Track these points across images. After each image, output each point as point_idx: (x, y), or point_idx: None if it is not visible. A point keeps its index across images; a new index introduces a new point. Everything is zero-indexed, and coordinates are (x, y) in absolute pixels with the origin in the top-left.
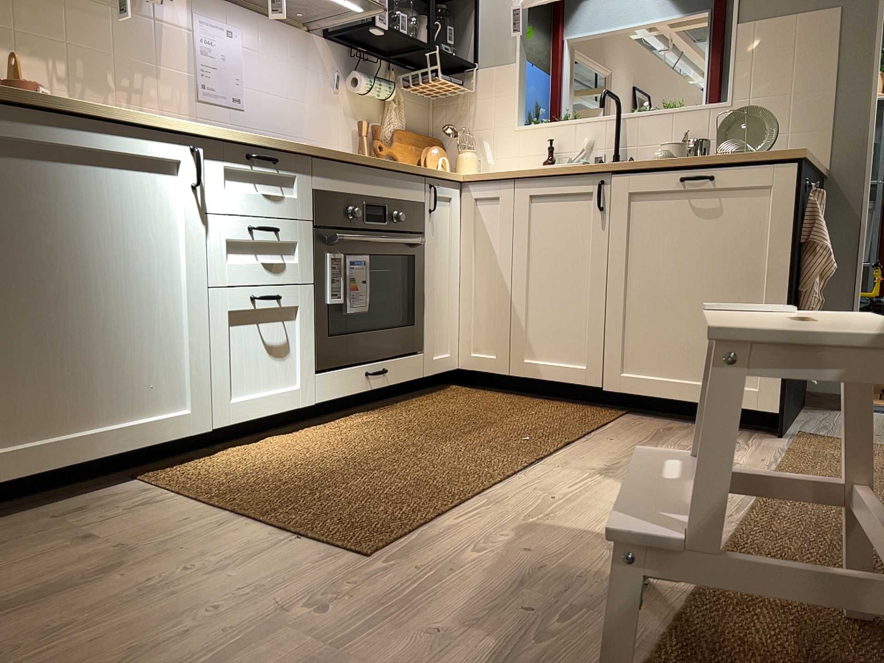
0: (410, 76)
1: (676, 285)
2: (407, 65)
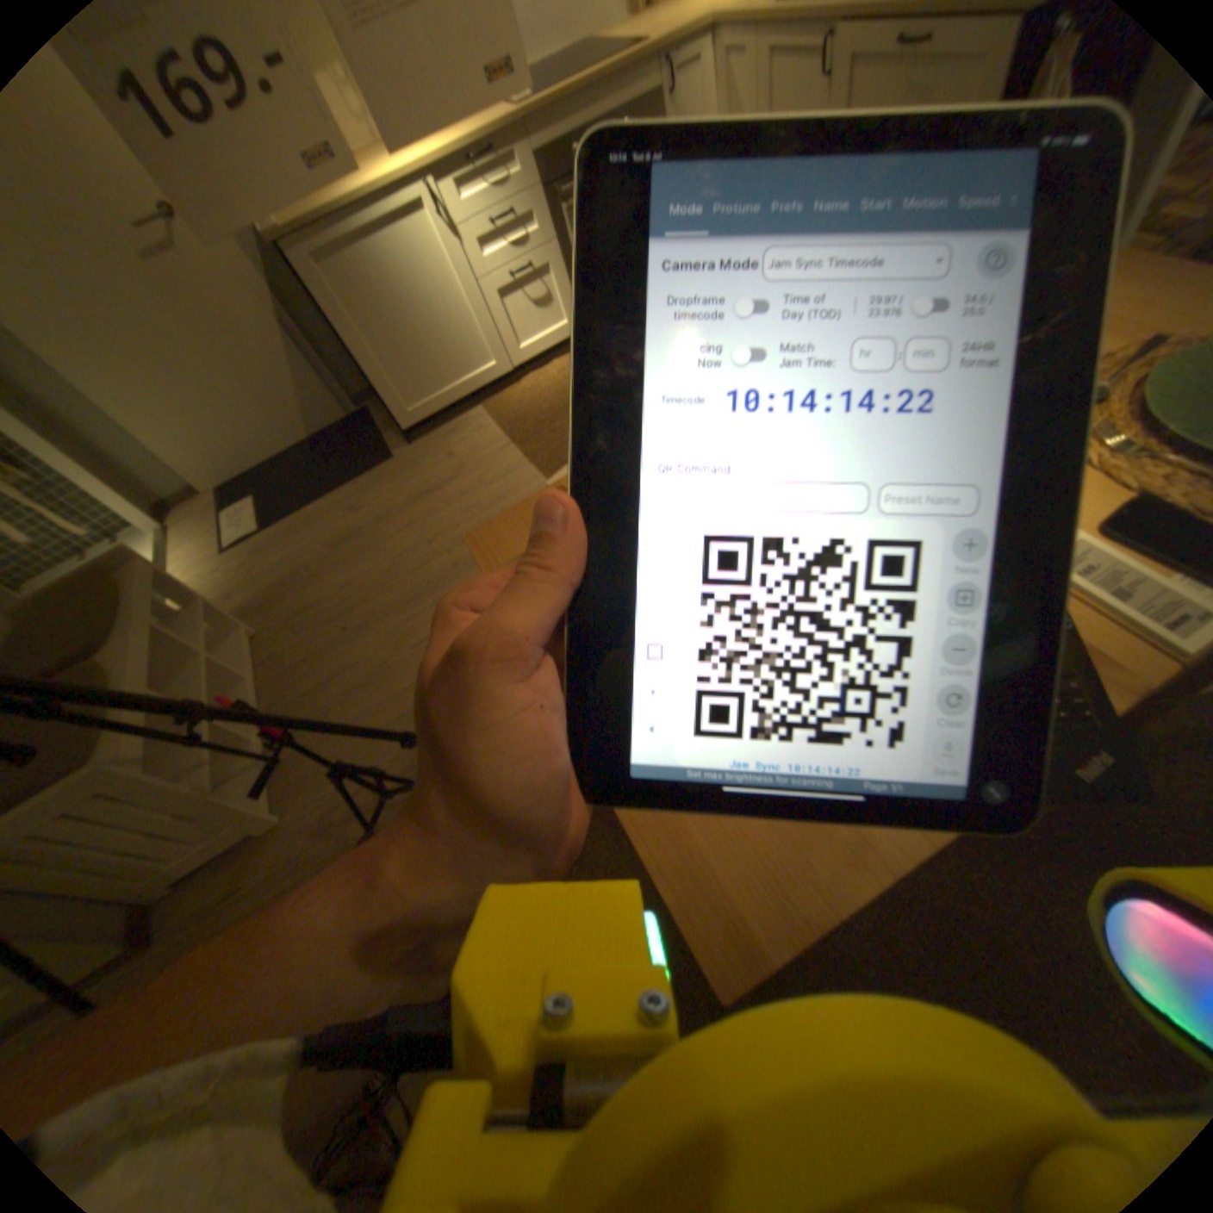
0: None
1: None
2: None
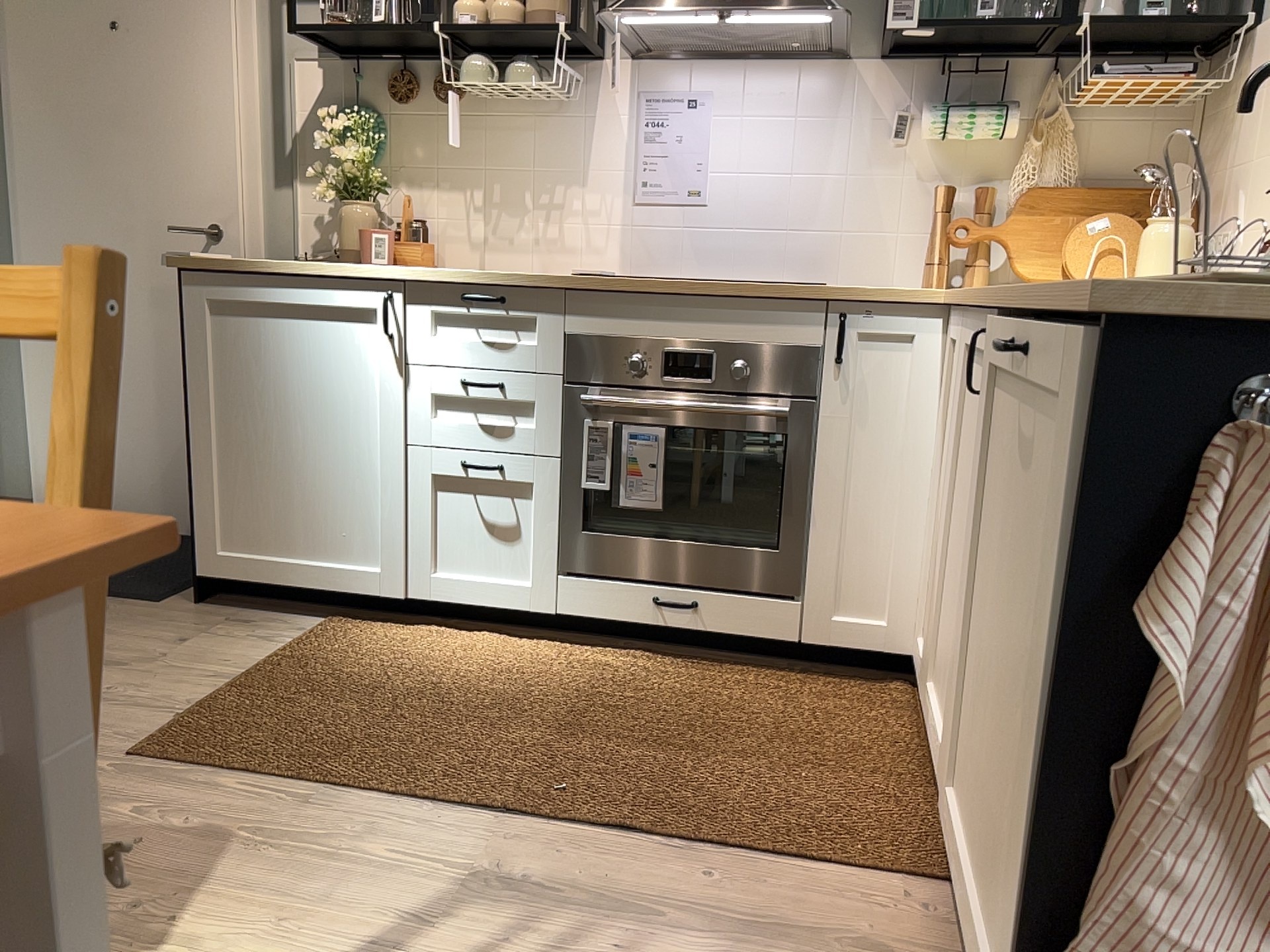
0: (1068, 84)
1: (1006, 634)
2: (1102, 53)
